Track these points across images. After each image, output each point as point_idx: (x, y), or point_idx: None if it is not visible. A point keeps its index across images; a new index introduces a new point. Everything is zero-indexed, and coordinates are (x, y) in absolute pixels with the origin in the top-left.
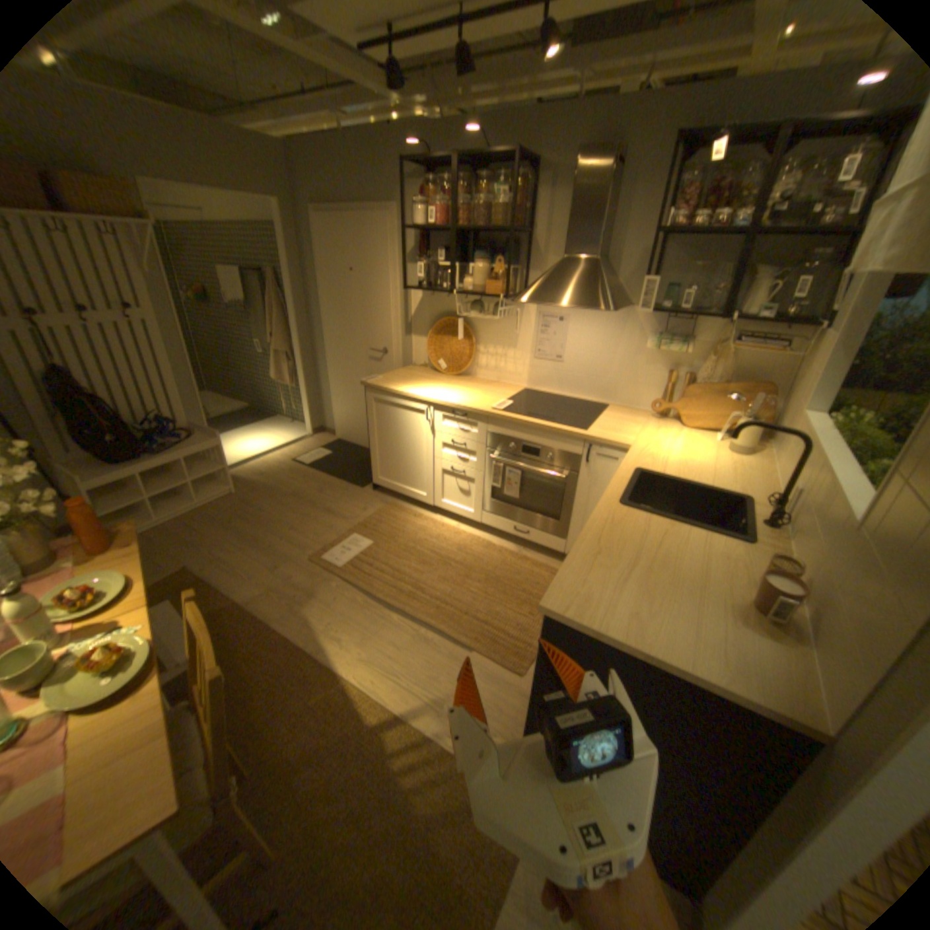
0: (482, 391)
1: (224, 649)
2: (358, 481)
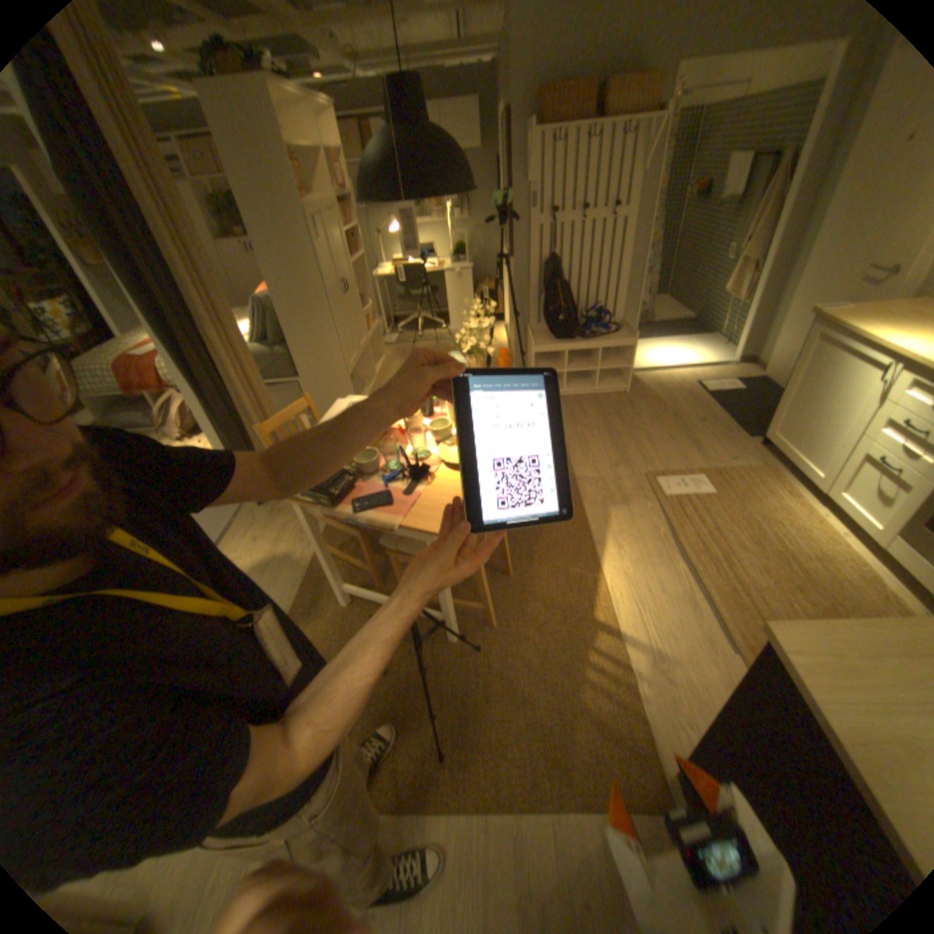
0: None
1: None
2: (750, 428)
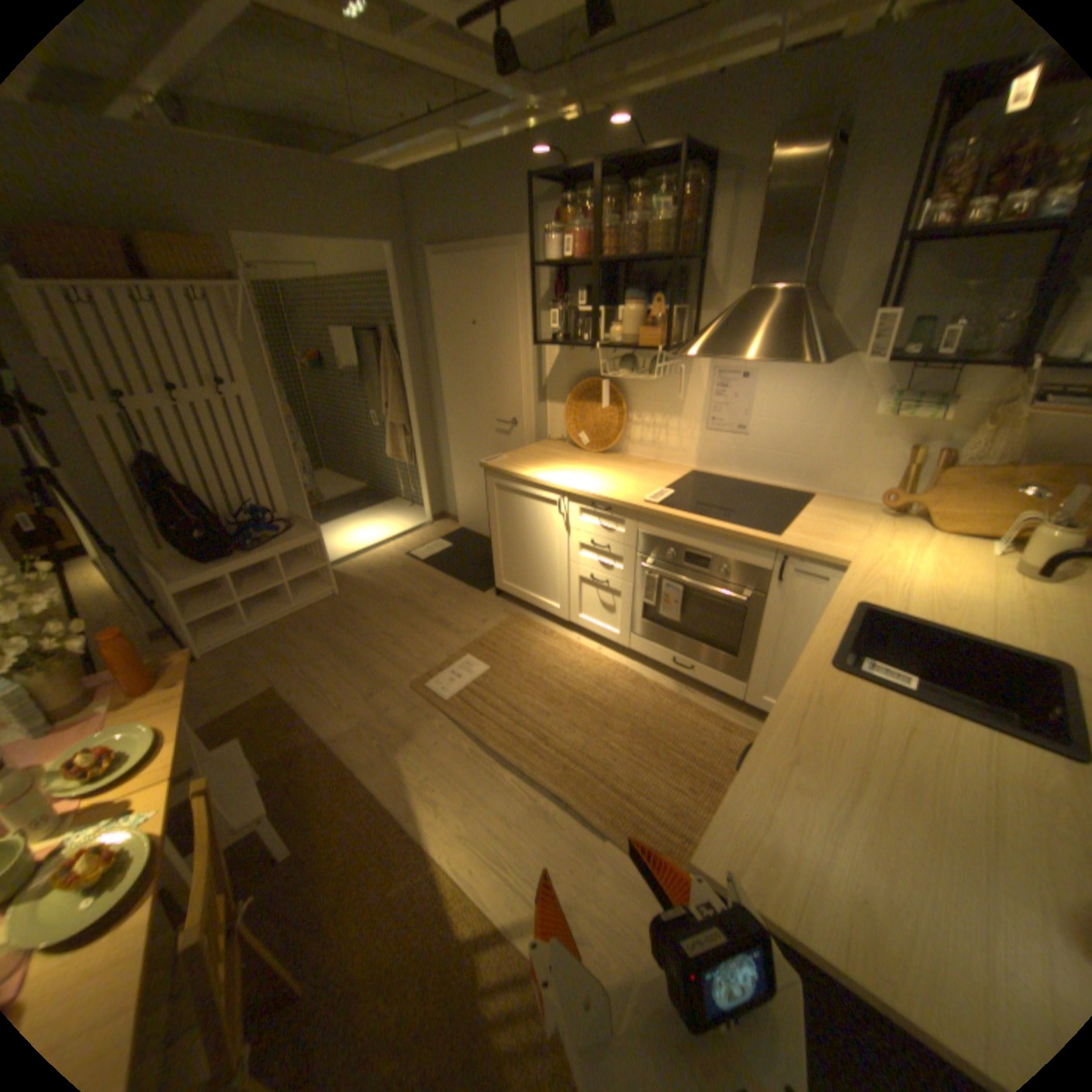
0: (633, 474)
1: (299, 803)
2: (479, 584)
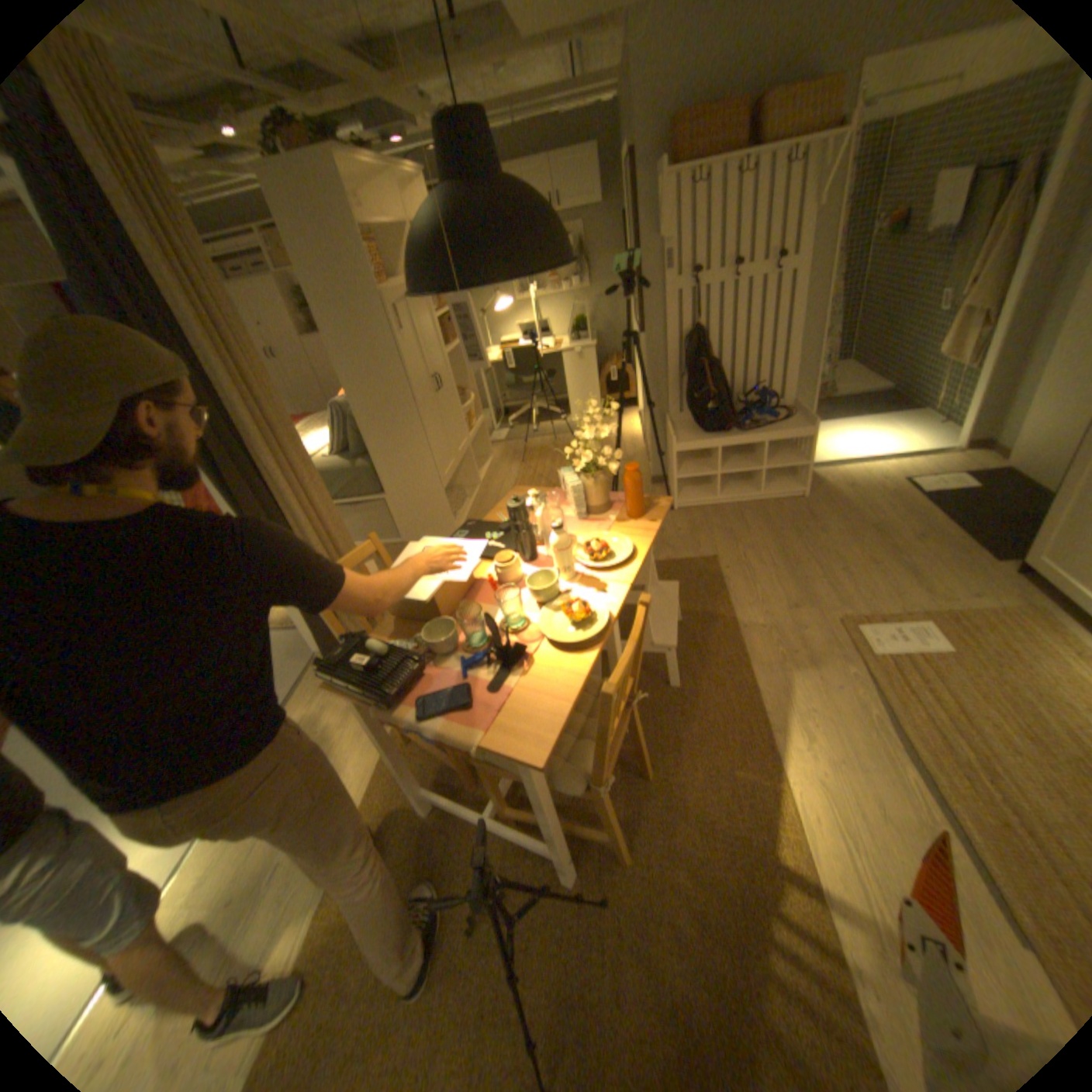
0: None
1: (699, 656)
2: (997, 547)
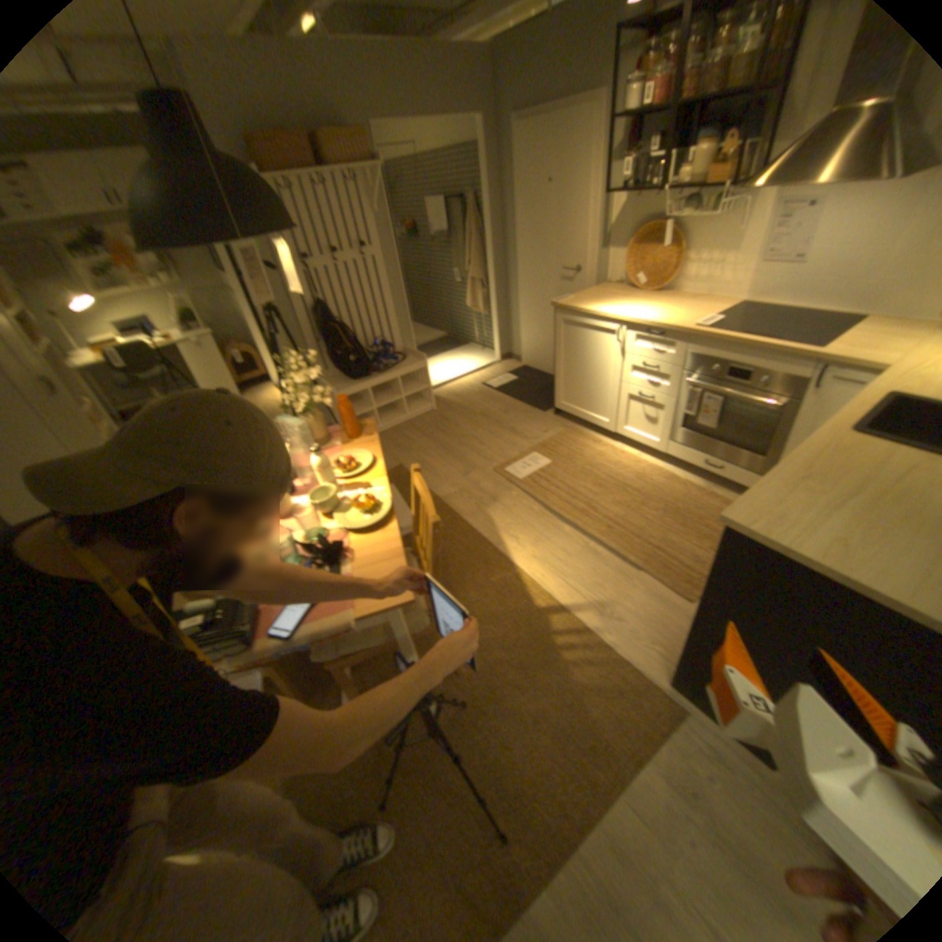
0: (687, 306)
1: None
2: (541, 406)
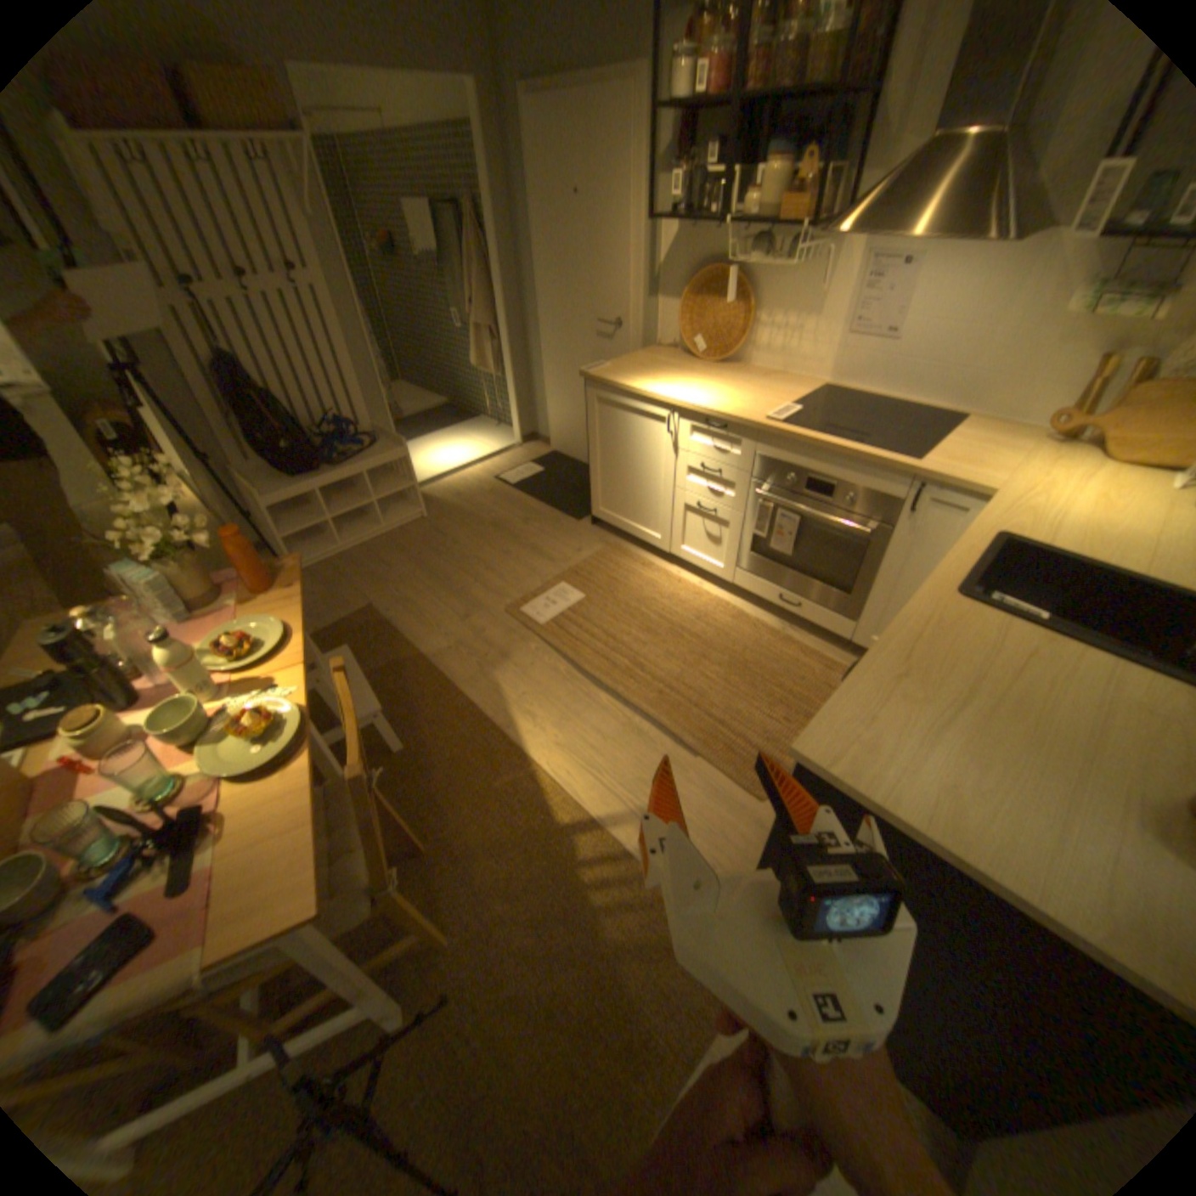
0: (756, 388)
1: (407, 707)
2: (573, 512)
